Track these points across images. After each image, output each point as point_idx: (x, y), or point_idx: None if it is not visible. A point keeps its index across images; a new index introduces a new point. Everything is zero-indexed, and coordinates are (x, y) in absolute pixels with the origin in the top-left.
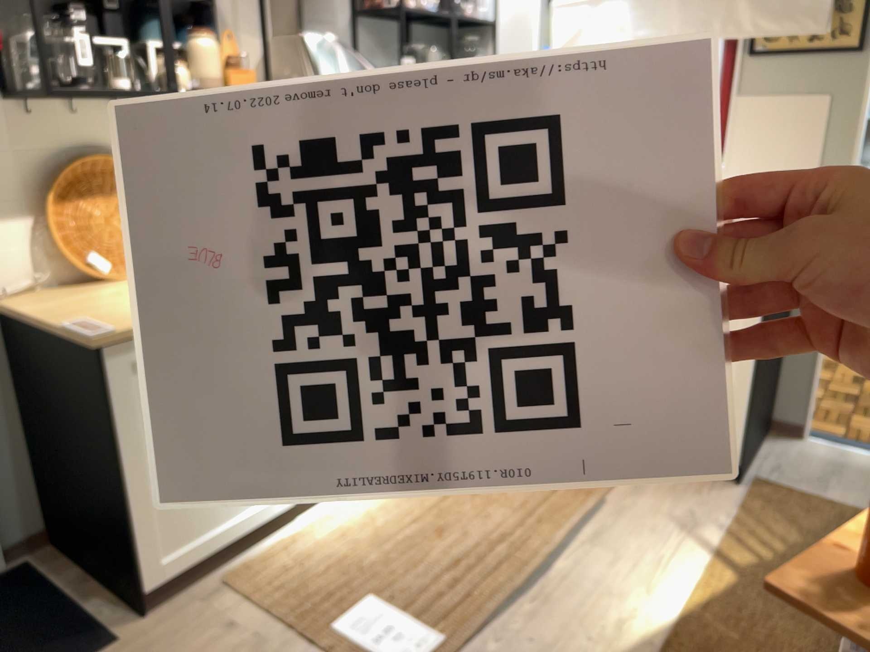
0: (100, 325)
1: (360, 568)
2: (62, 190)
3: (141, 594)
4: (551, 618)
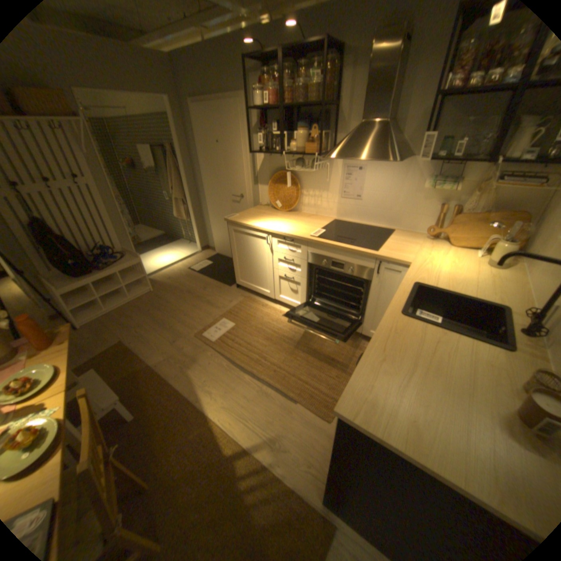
0: (231, 217)
1: (249, 320)
2: (276, 180)
3: (236, 282)
4: (218, 370)
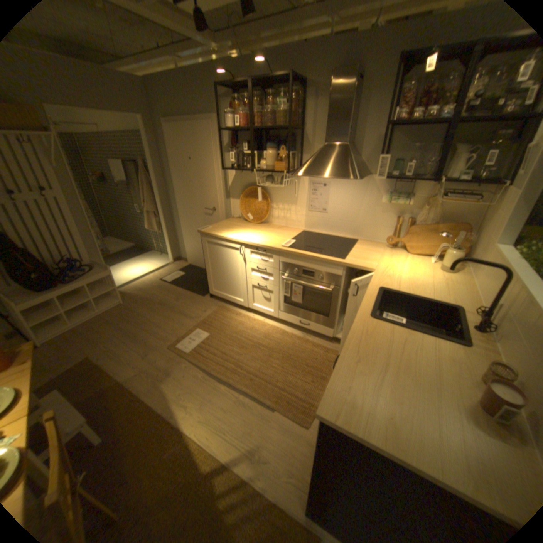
0: (205, 229)
1: (224, 329)
2: (247, 194)
3: (209, 292)
4: (193, 382)
